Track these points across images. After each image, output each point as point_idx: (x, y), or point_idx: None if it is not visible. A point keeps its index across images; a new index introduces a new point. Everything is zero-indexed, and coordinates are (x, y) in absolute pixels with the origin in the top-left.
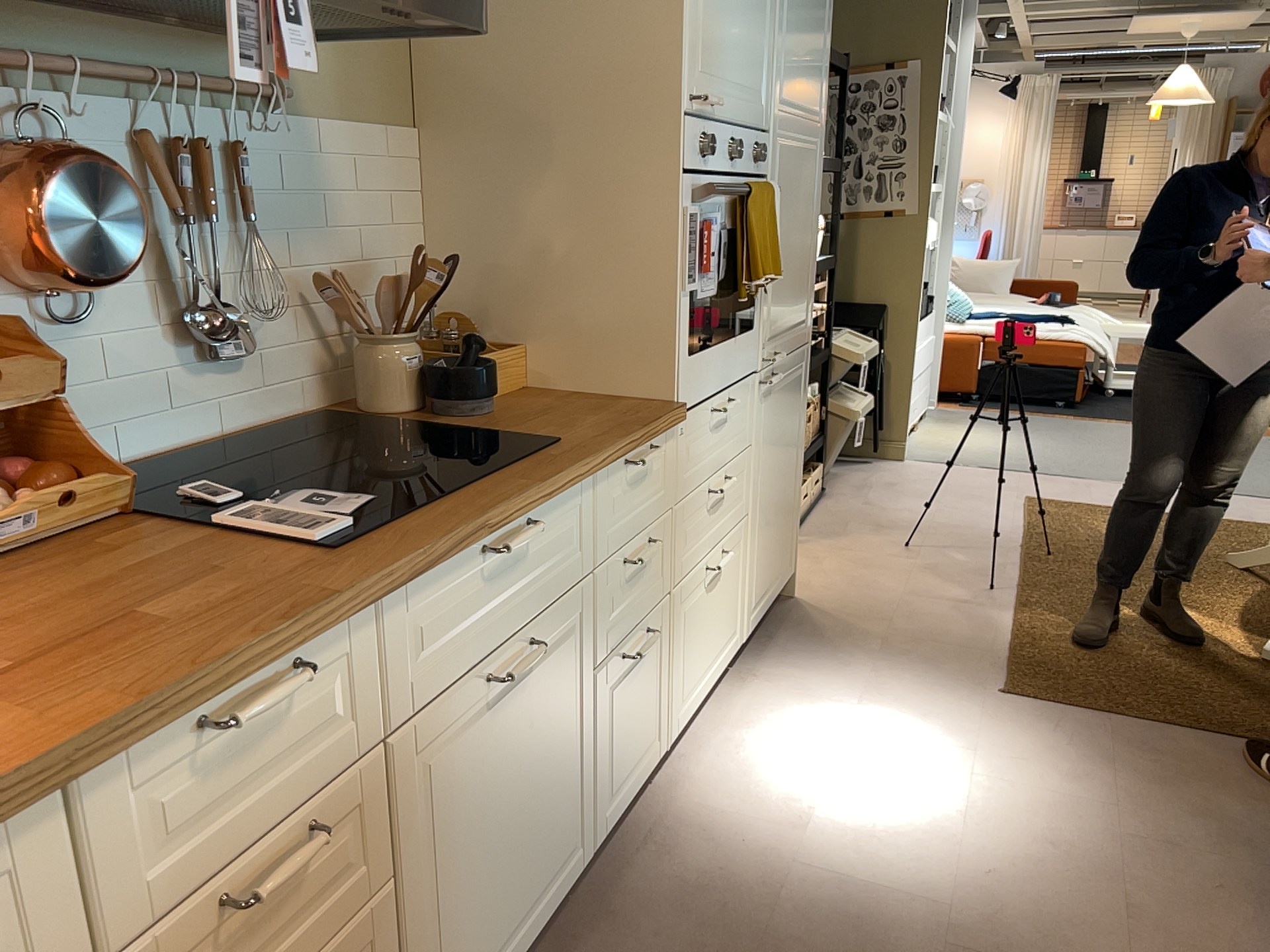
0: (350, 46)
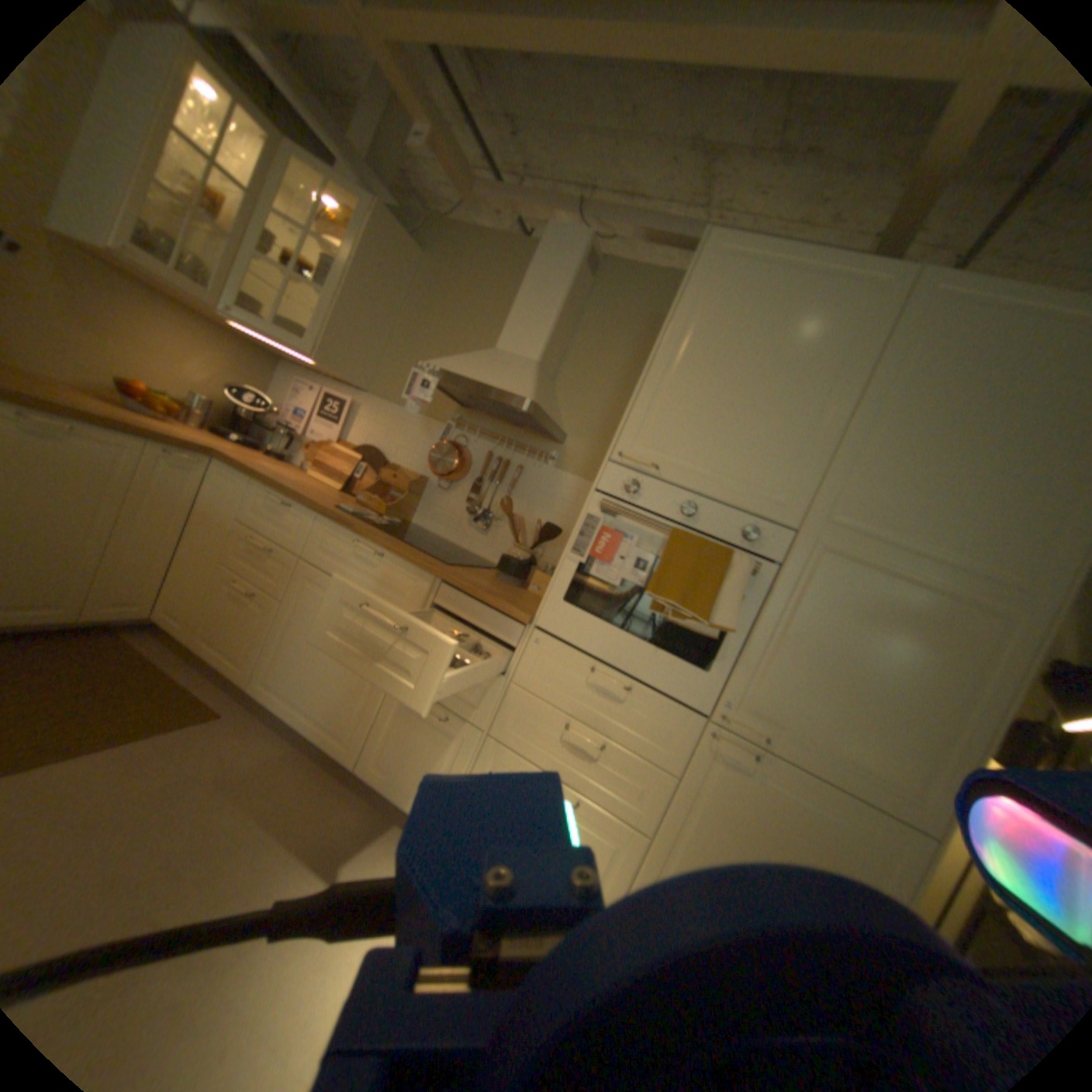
0: (598, 451)
